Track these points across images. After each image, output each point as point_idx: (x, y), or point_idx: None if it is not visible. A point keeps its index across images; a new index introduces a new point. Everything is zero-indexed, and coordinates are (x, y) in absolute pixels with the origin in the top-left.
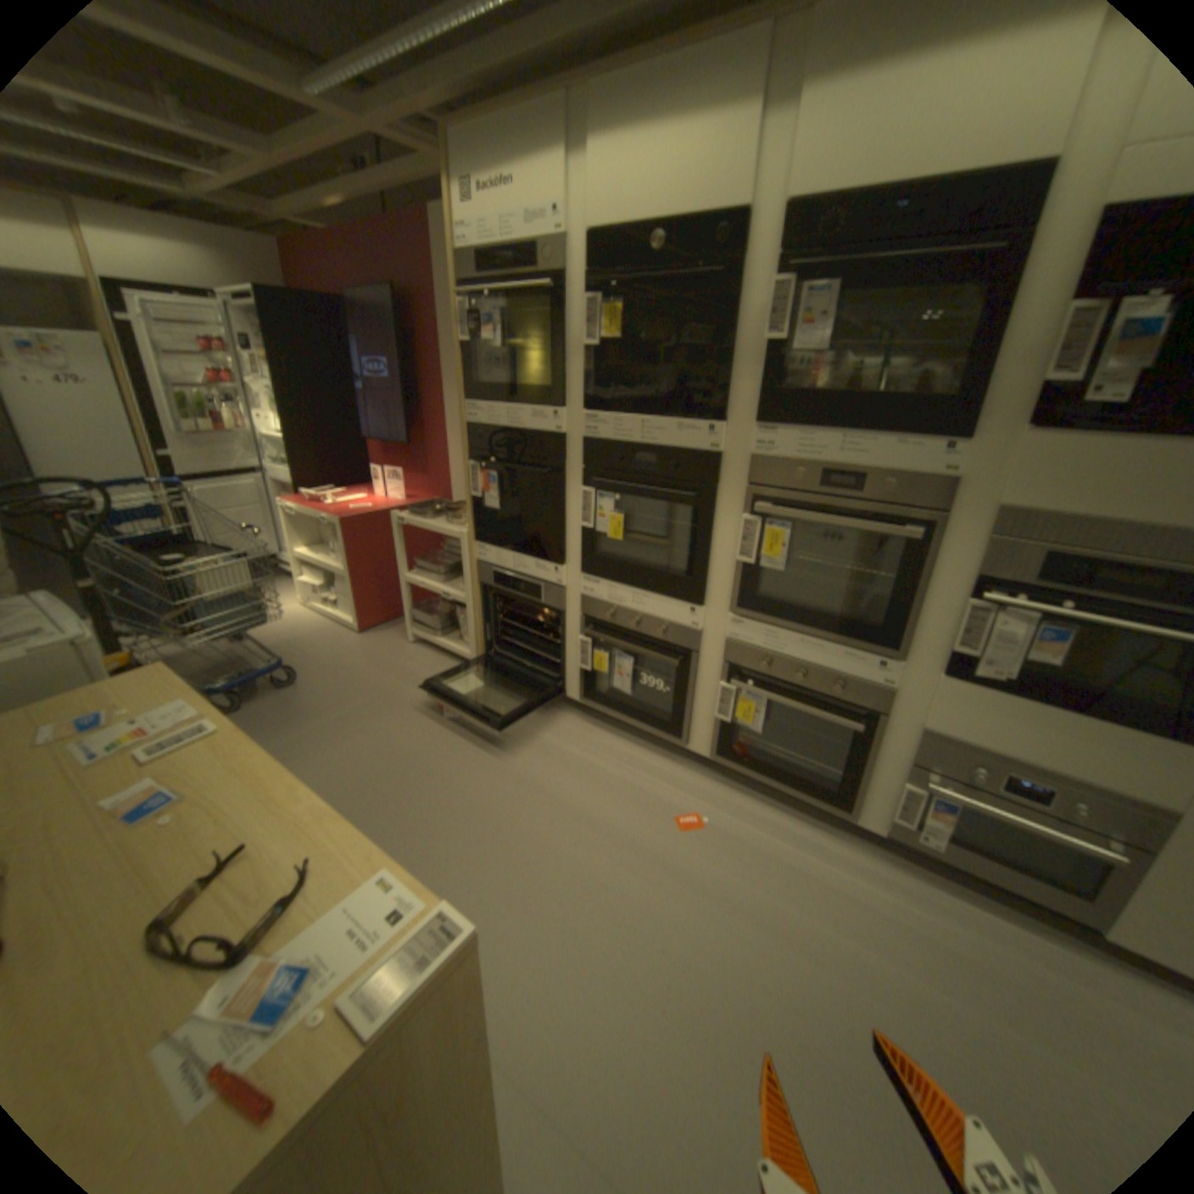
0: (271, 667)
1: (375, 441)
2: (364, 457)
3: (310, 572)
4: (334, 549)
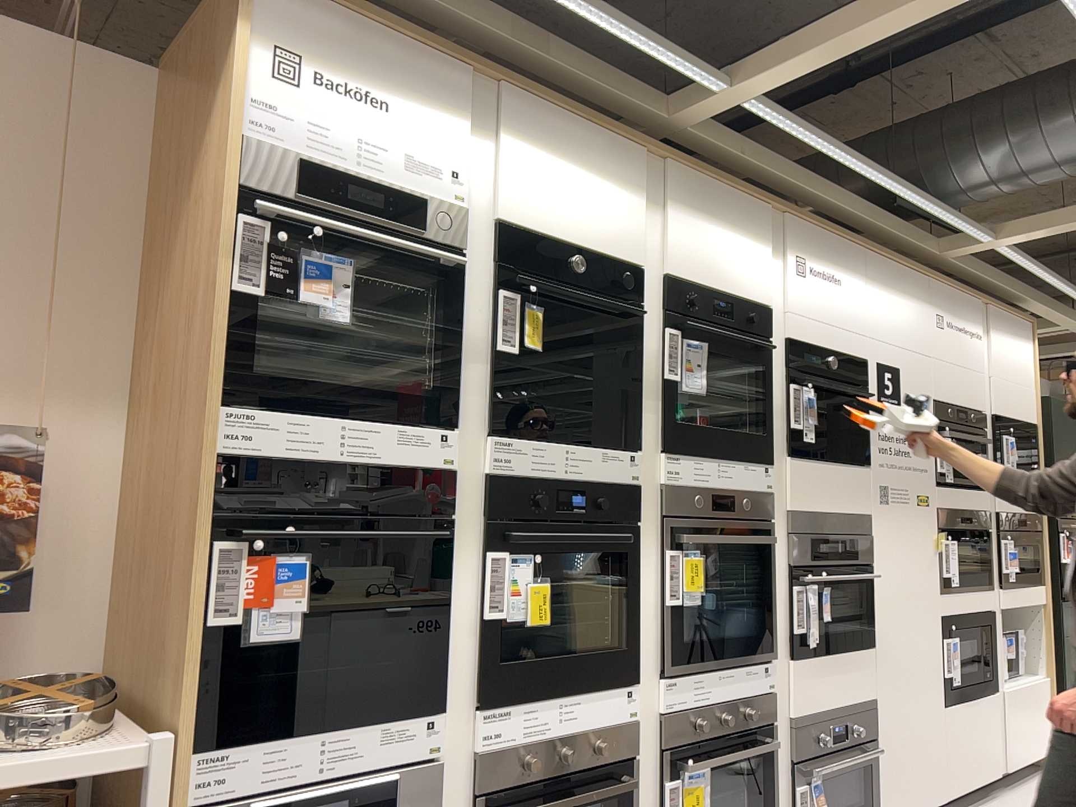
0: None
1: None
2: None
3: None
4: None
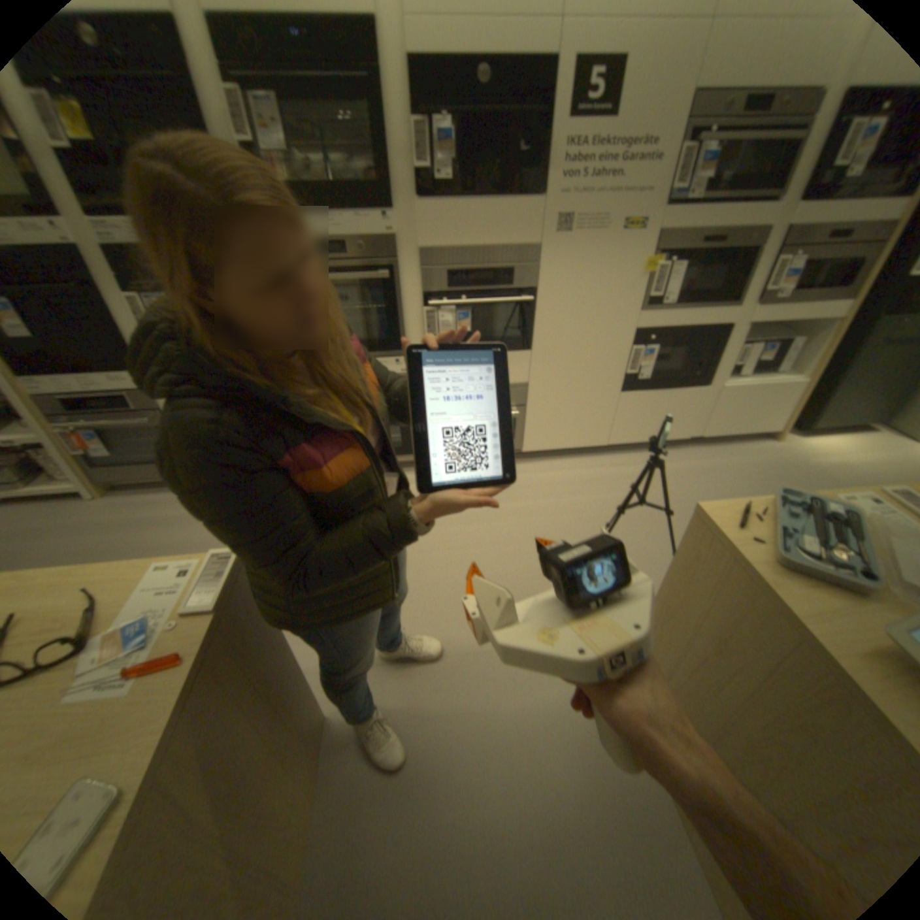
0: None
1: None
2: None
3: None
4: None
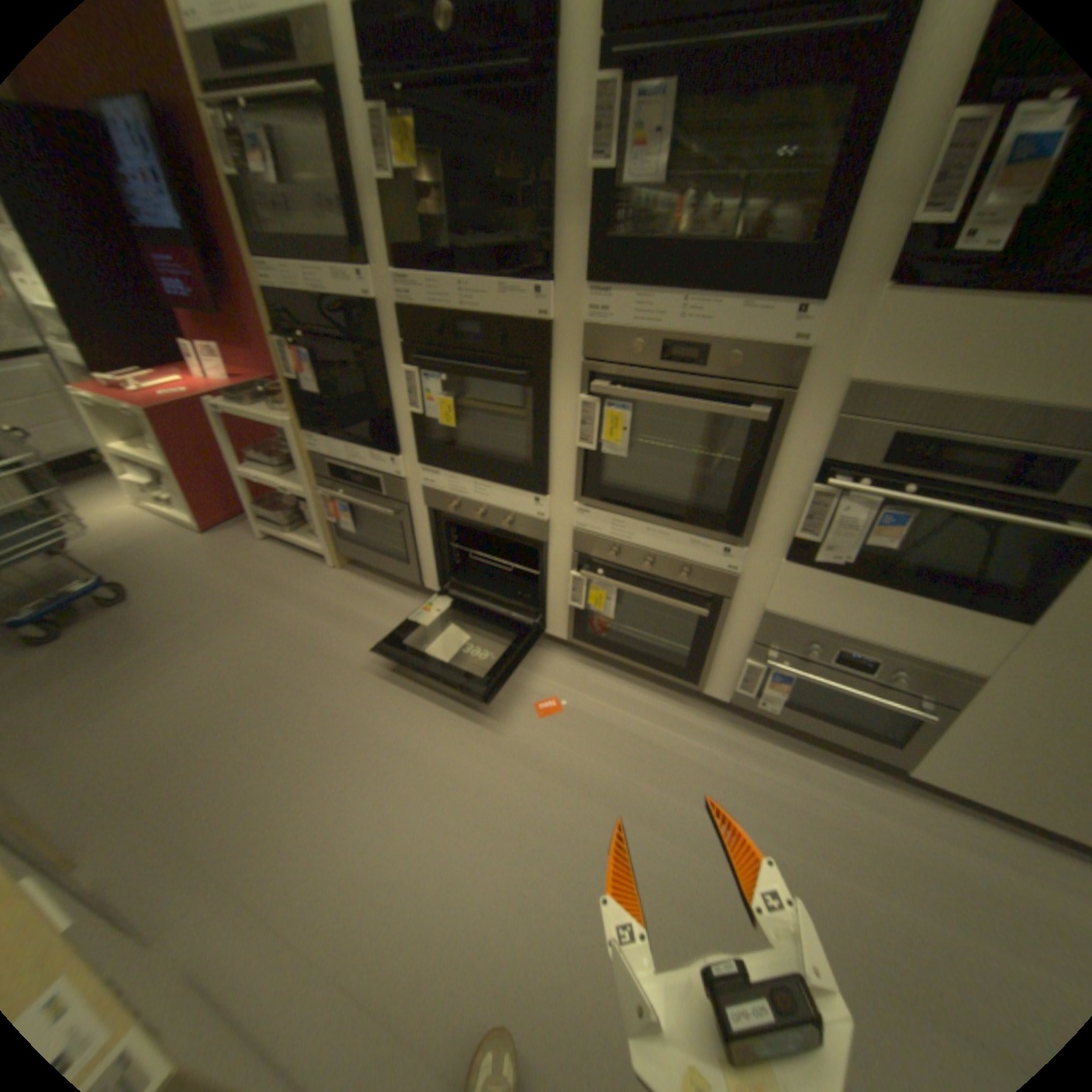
0: (94, 581)
1: (175, 307)
2: (169, 327)
3: (129, 467)
4: (145, 441)
